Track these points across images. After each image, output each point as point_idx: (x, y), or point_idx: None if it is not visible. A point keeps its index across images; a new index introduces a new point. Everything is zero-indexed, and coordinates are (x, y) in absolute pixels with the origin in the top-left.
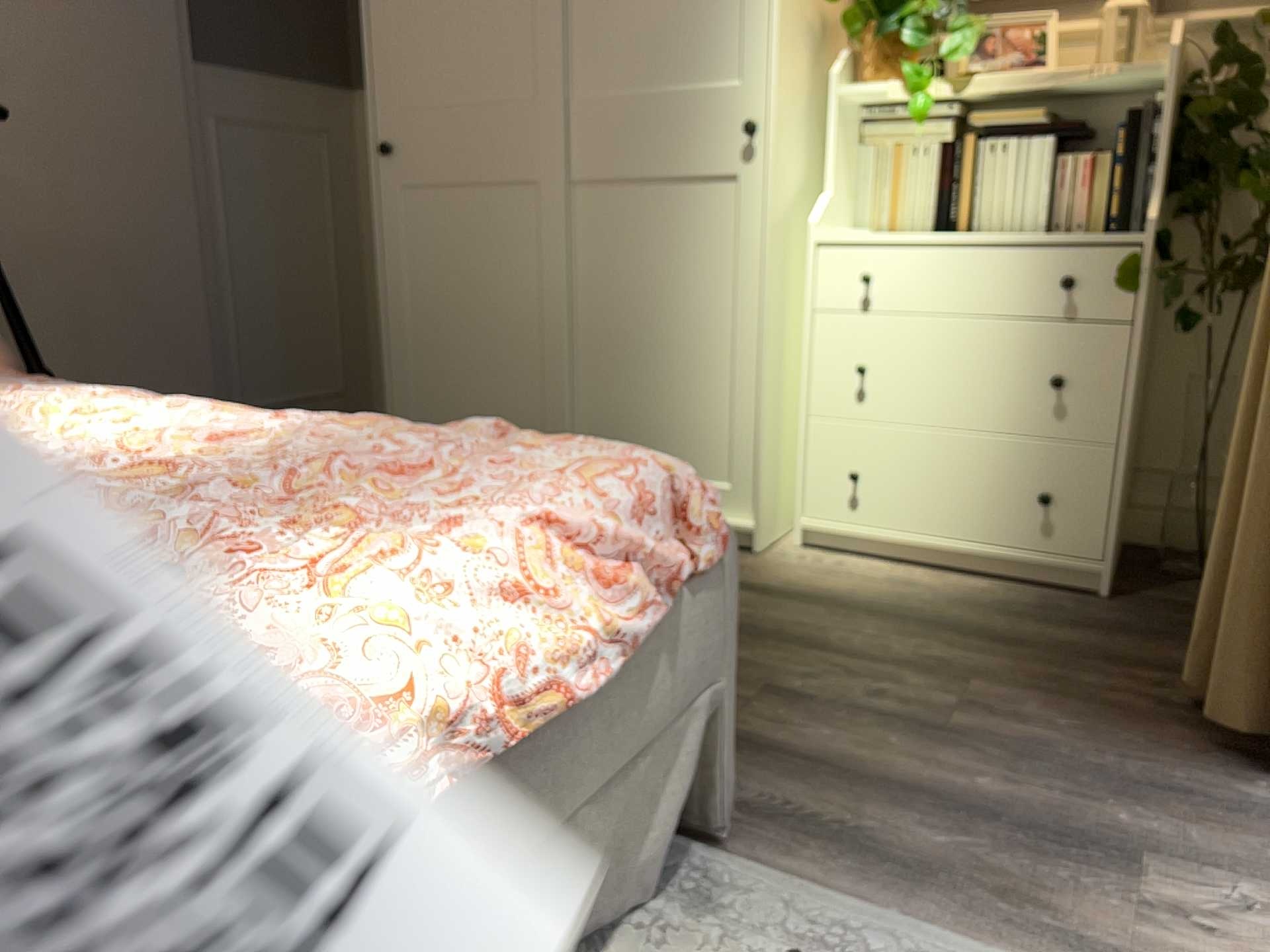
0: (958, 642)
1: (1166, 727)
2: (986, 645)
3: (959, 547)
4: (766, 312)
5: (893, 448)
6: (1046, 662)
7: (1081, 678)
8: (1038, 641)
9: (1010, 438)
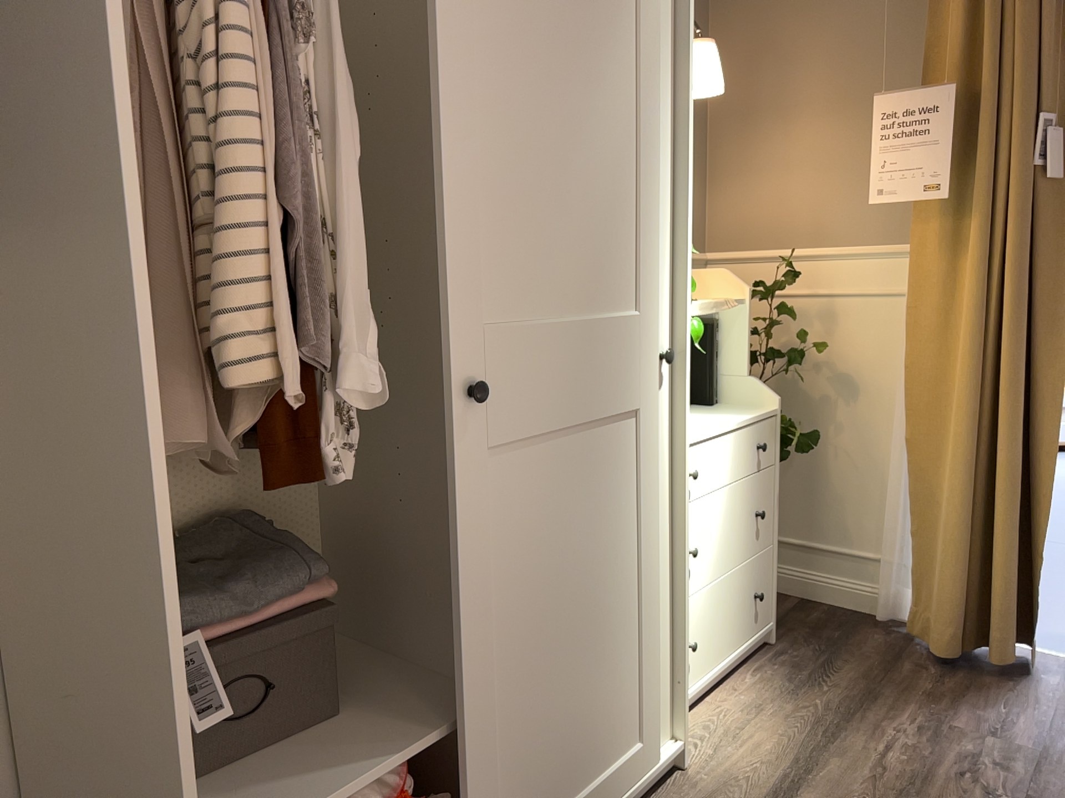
0: (874, 714)
1: (973, 680)
2: (874, 705)
3: (731, 660)
4: (685, 530)
5: (703, 607)
6: (895, 691)
7: (915, 686)
8: (856, 684)
9: (745, 563)
